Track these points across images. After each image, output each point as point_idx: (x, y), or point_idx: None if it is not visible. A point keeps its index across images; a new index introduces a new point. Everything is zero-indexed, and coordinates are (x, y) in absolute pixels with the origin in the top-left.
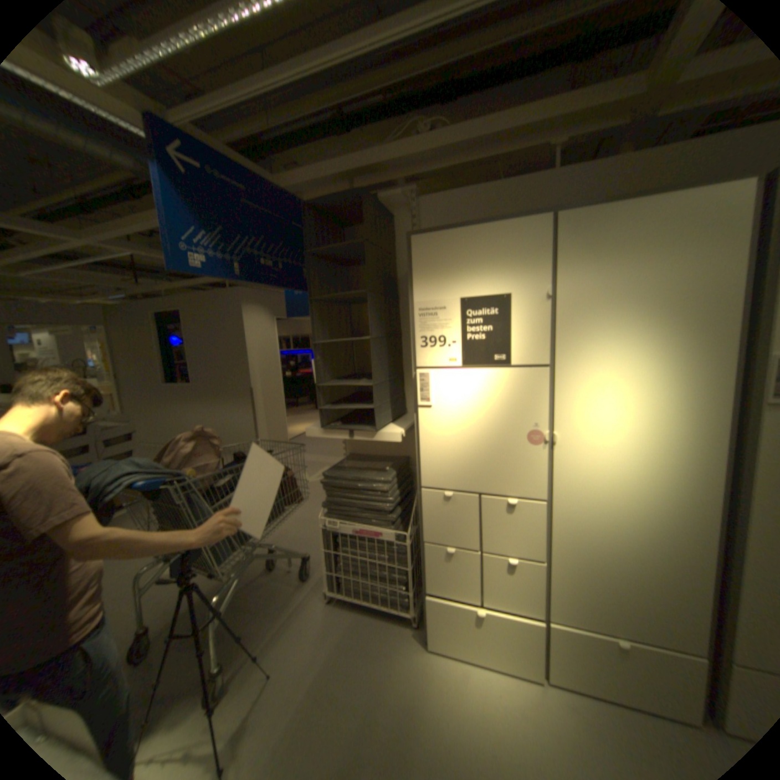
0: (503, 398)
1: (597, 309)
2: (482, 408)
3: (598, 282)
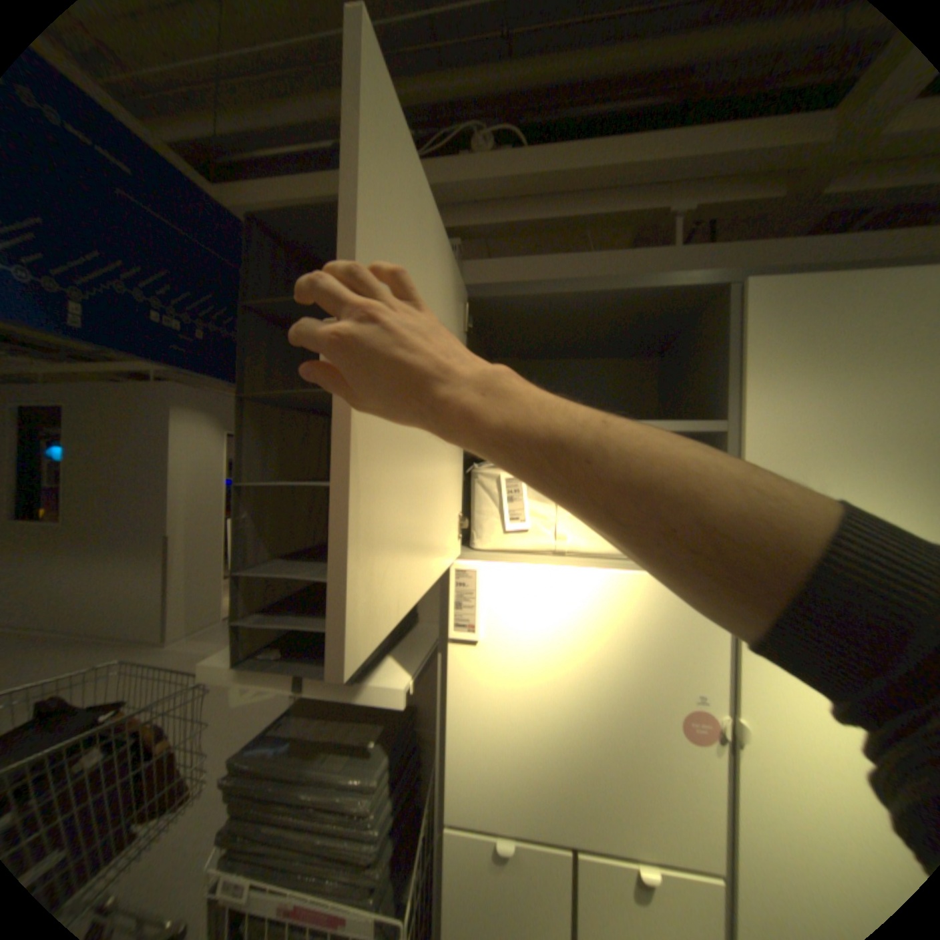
0: (634, 635)
1: (828, 467)
2: (588, 655)
3: (829, 415)
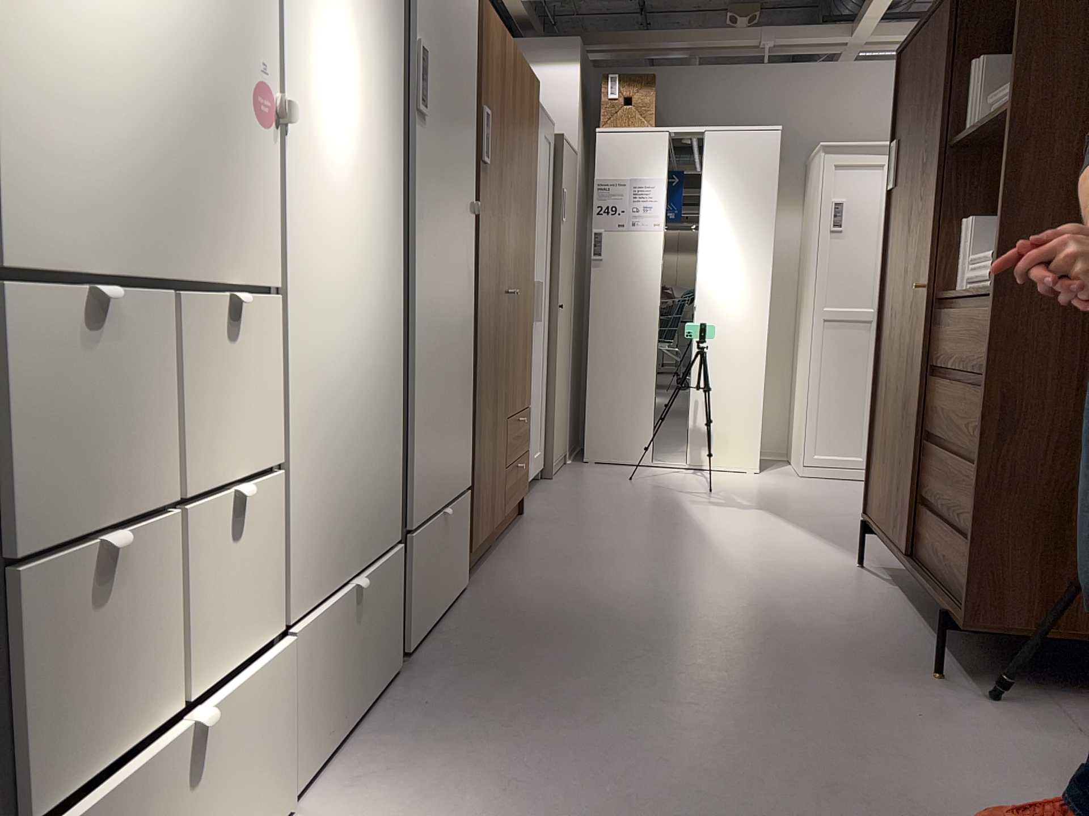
0: None
1: None
2: None
3: None
